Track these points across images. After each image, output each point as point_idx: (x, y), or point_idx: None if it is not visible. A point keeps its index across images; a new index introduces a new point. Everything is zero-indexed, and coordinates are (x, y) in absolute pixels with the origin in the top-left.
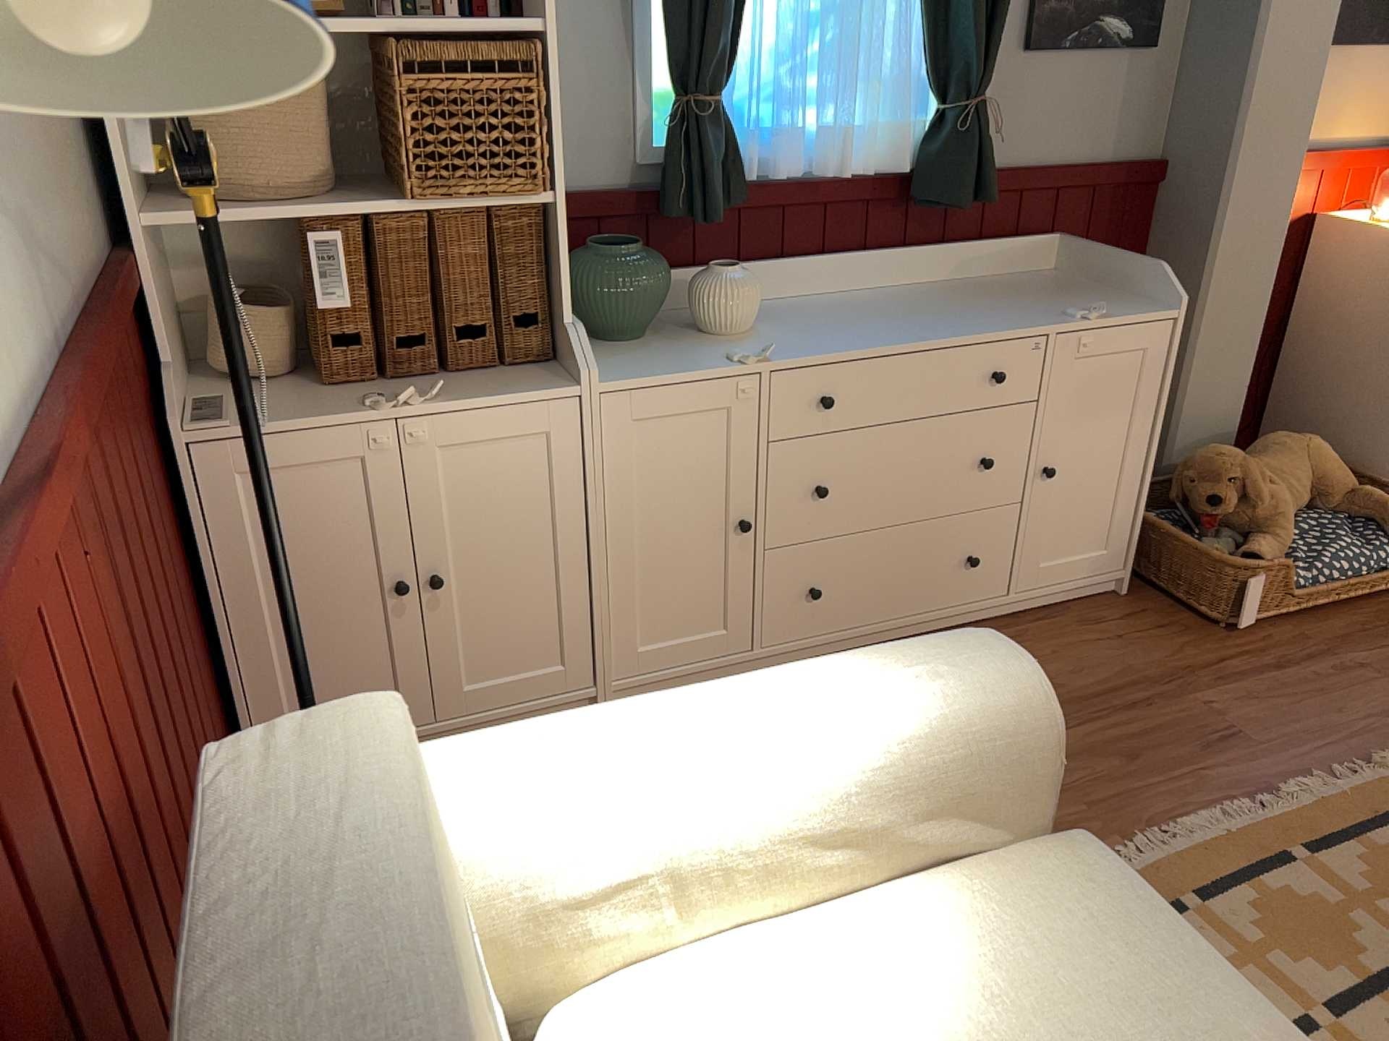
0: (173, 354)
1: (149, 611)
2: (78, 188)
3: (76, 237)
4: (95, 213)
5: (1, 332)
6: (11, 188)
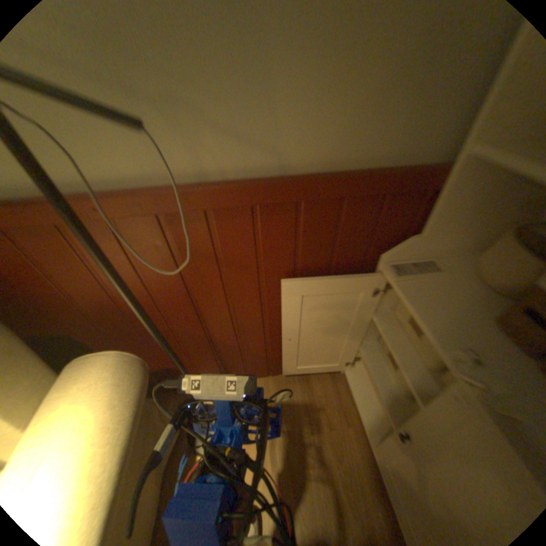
0: (445, 233)
1: (254, 294)
2: (412, 98)
3: (357, 130)
4: (447, 125)
5: (104, 147)
6: (197, 70)
